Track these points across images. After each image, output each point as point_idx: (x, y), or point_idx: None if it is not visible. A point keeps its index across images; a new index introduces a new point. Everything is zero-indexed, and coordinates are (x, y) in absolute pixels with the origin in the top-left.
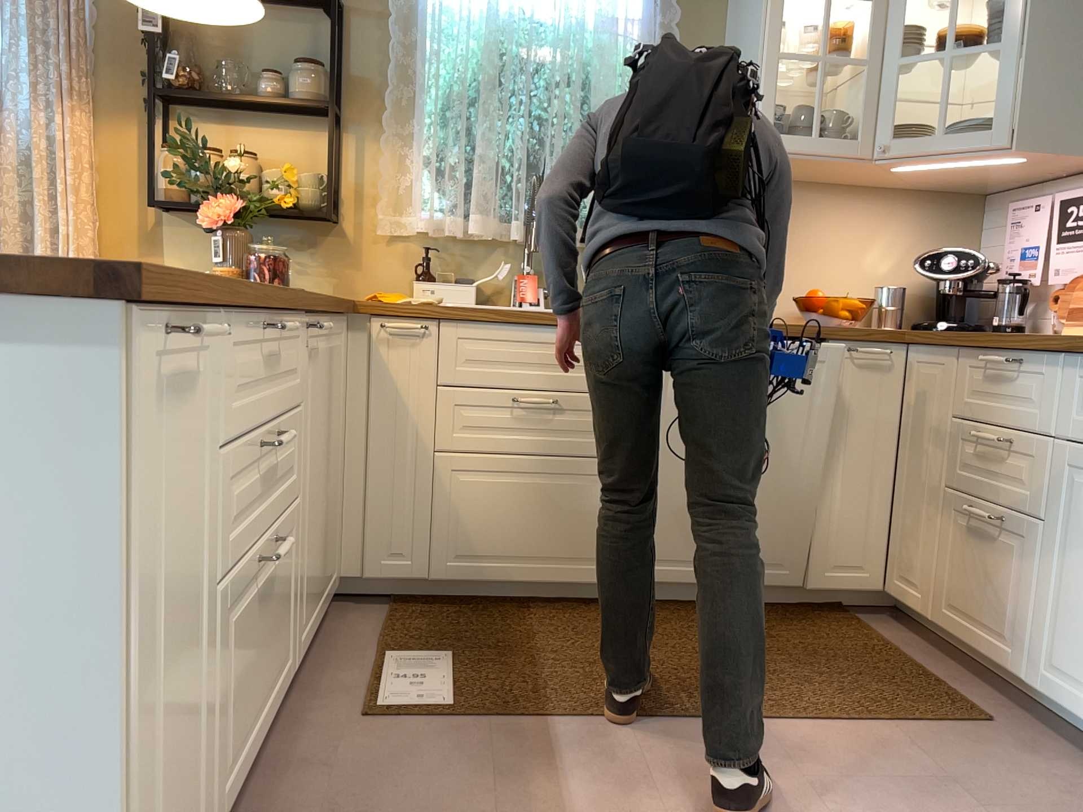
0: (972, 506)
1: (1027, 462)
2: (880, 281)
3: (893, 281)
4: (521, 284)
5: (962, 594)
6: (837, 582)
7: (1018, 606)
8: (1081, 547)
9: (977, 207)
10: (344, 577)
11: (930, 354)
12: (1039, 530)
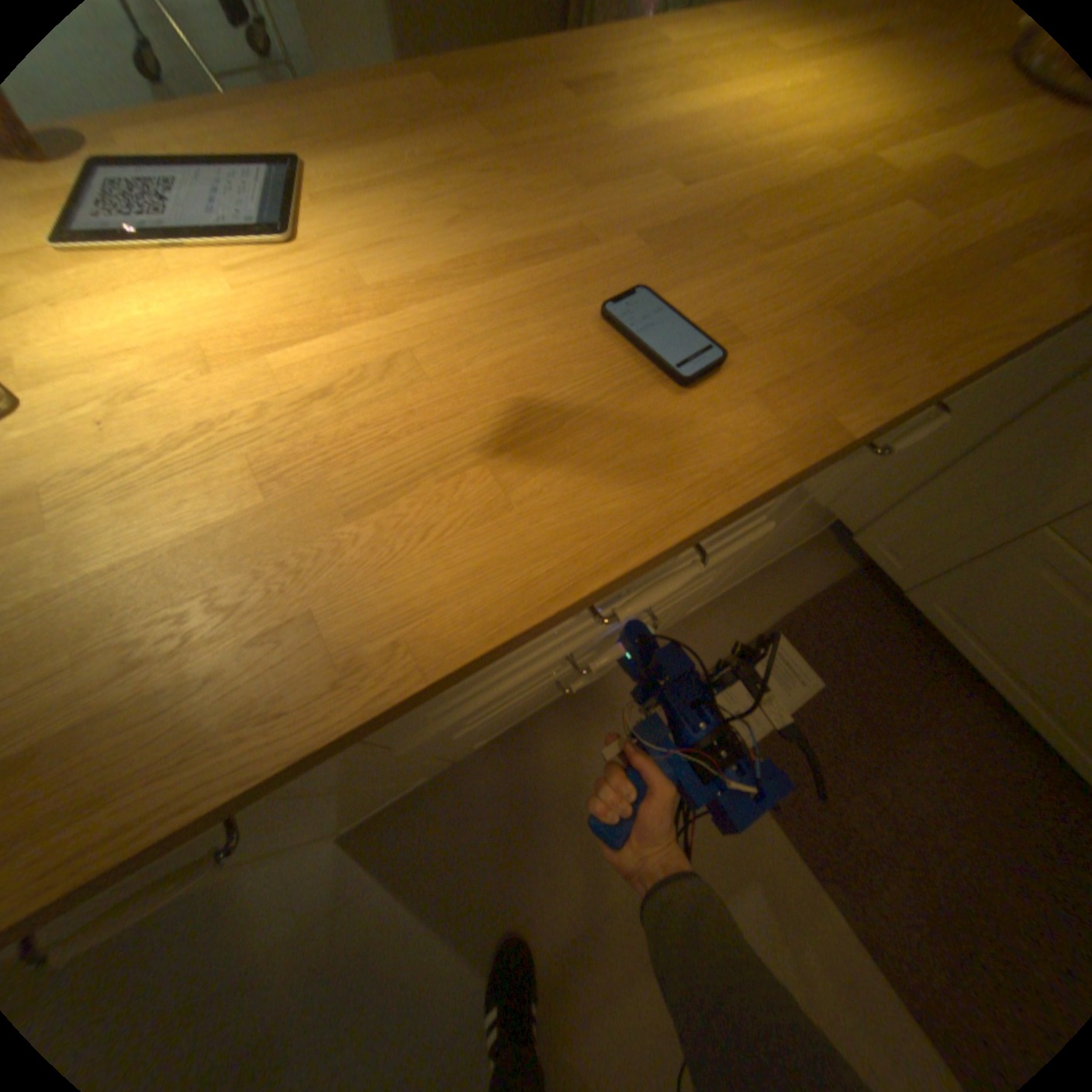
0: None
1: None
2: None
3: None
4: None
5: None
6: None
7: None
8: None
9: None
10: (843, 523)
11: None
12: None
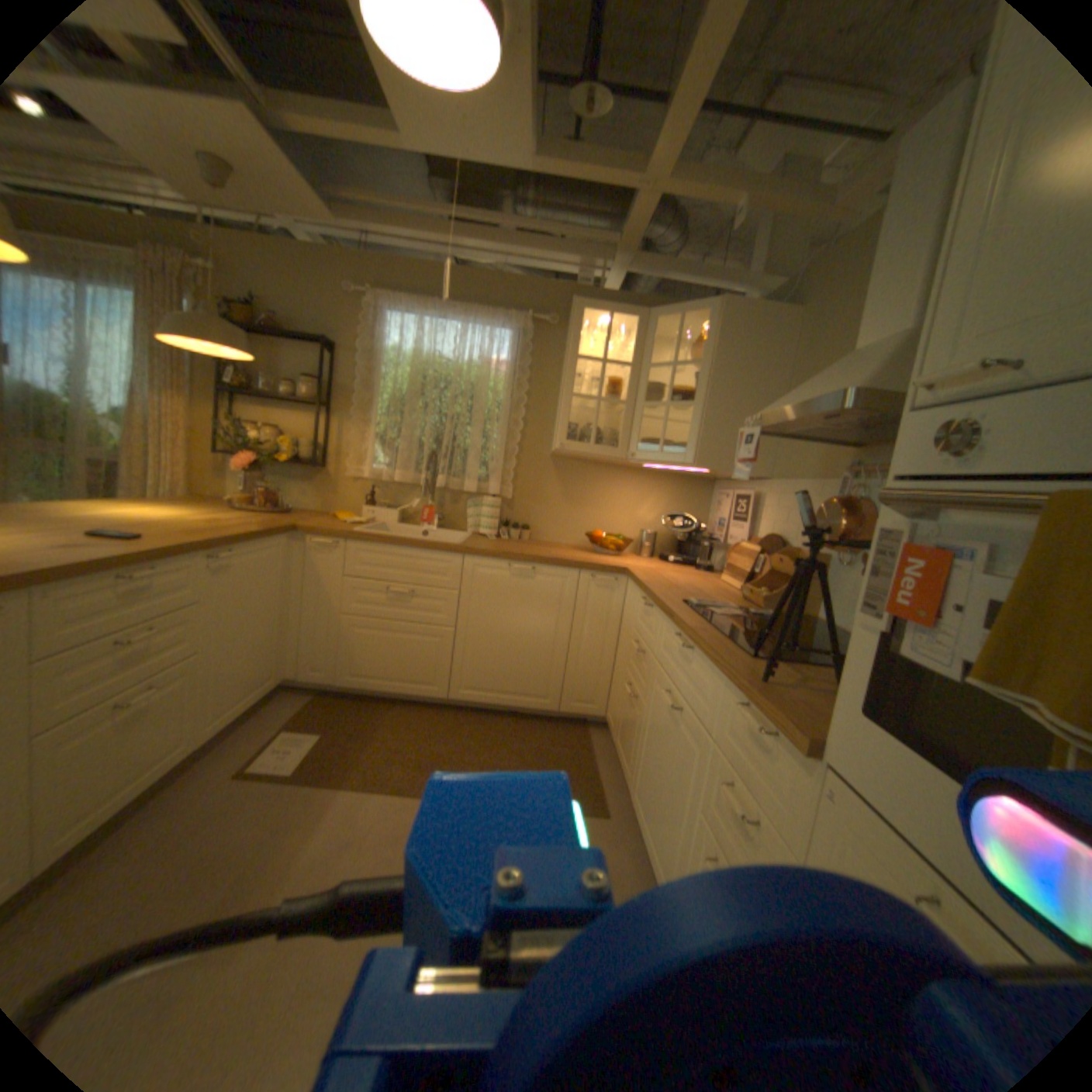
0: (630, 683)
1: (646, 667)
2: (645, 526)
3: (653, 527)
4: (424, 513)
5: (622, 734)
6: (576, 710)
7: (634, 750)
8: (652, 727)
9: (708, 487)
10: (286, 679)
11: (631, 585)
12: (644, 710)
